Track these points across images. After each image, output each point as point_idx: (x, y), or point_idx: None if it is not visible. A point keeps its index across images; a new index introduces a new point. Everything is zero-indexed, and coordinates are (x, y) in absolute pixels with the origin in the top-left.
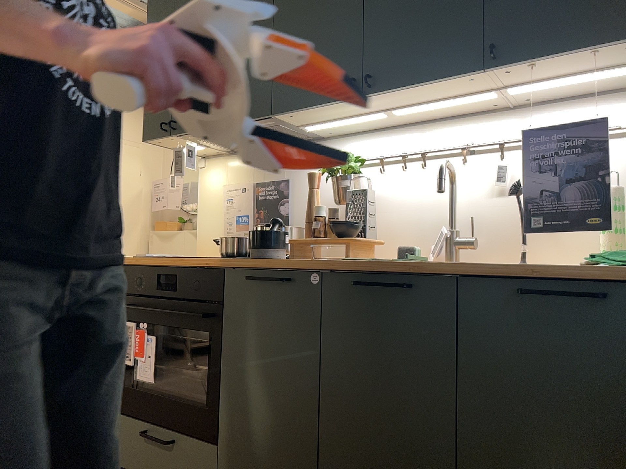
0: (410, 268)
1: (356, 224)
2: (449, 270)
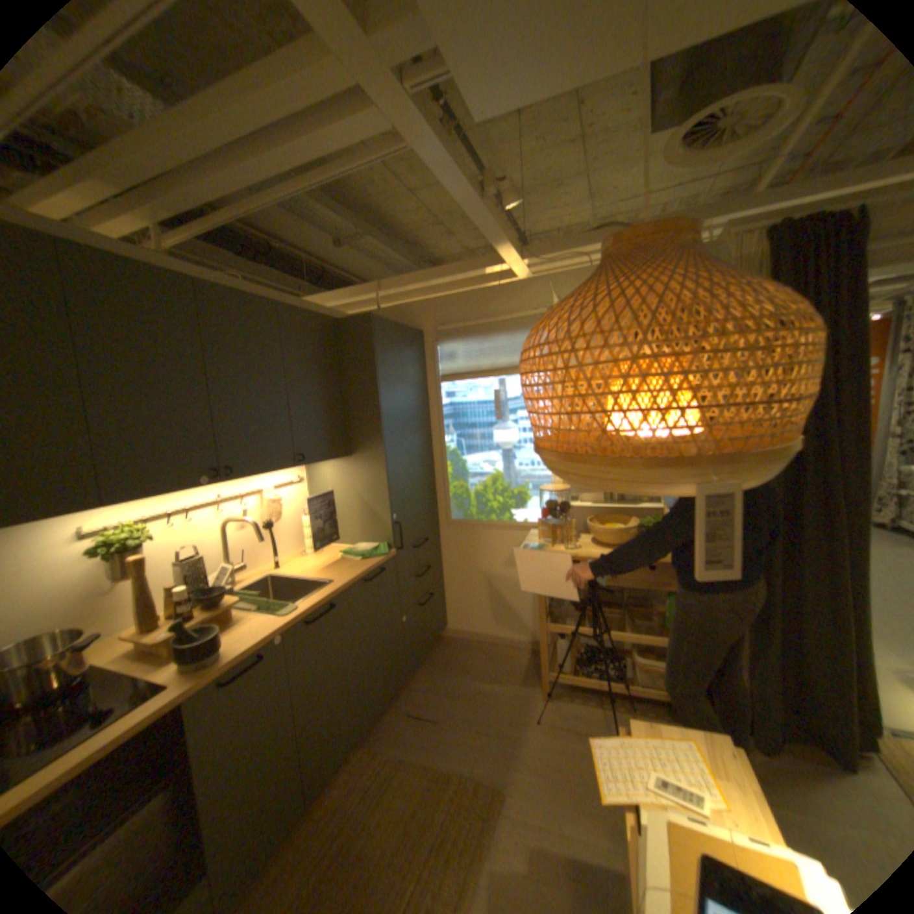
0: (330, 596)
1: (217, 590)
2: (345, 587)
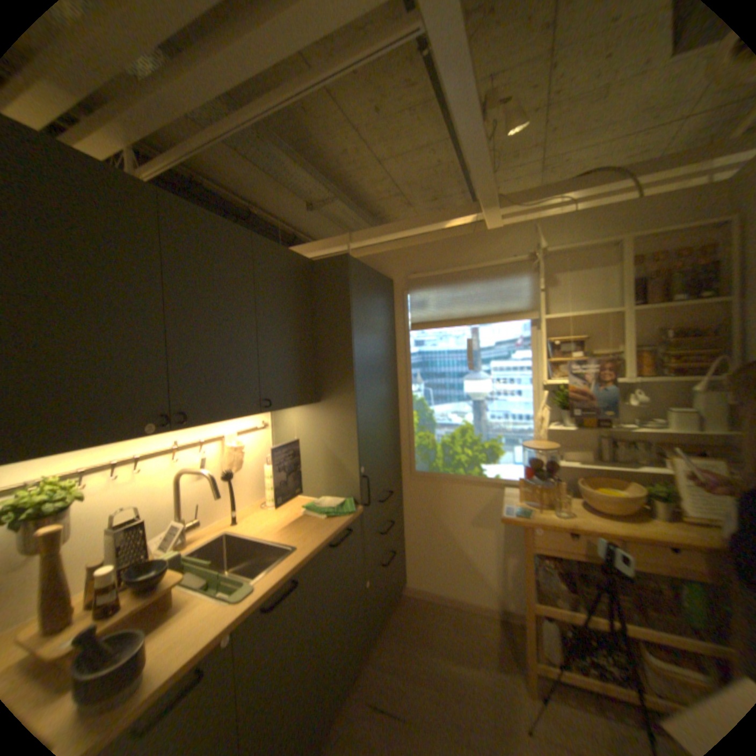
0: (293, 570)
1: (157, 564)
2: (309, 557)
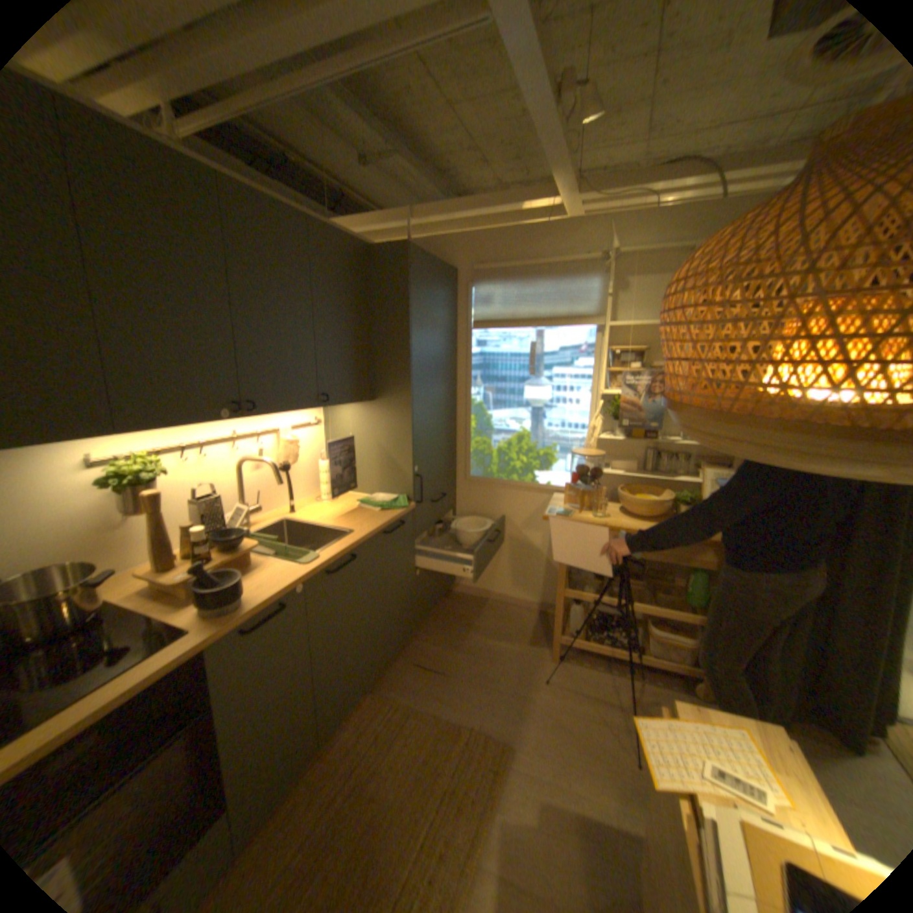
0: (352, 547)
1: (236, 532)
2: (366, 538)
